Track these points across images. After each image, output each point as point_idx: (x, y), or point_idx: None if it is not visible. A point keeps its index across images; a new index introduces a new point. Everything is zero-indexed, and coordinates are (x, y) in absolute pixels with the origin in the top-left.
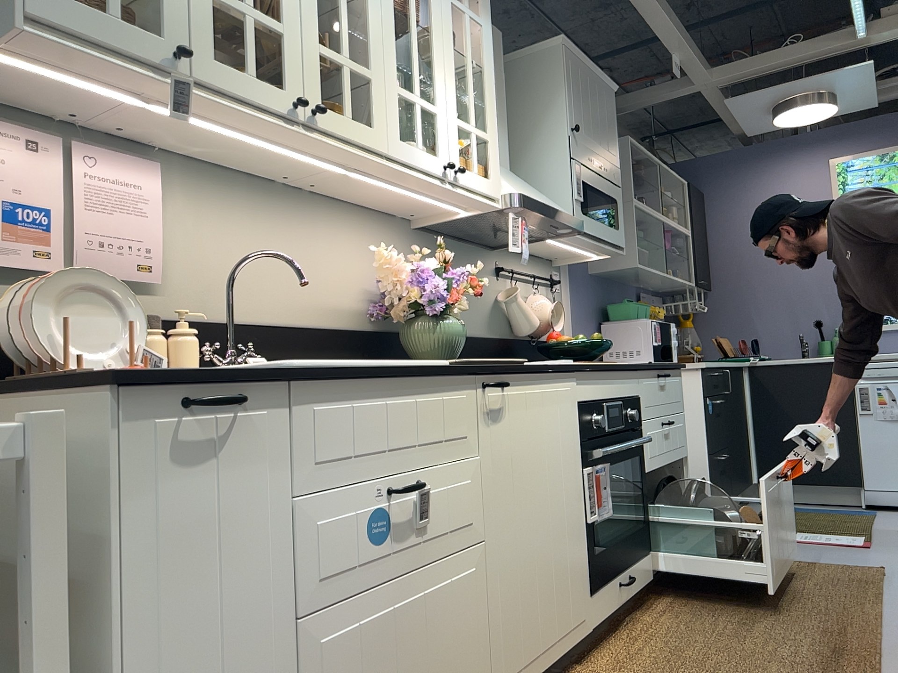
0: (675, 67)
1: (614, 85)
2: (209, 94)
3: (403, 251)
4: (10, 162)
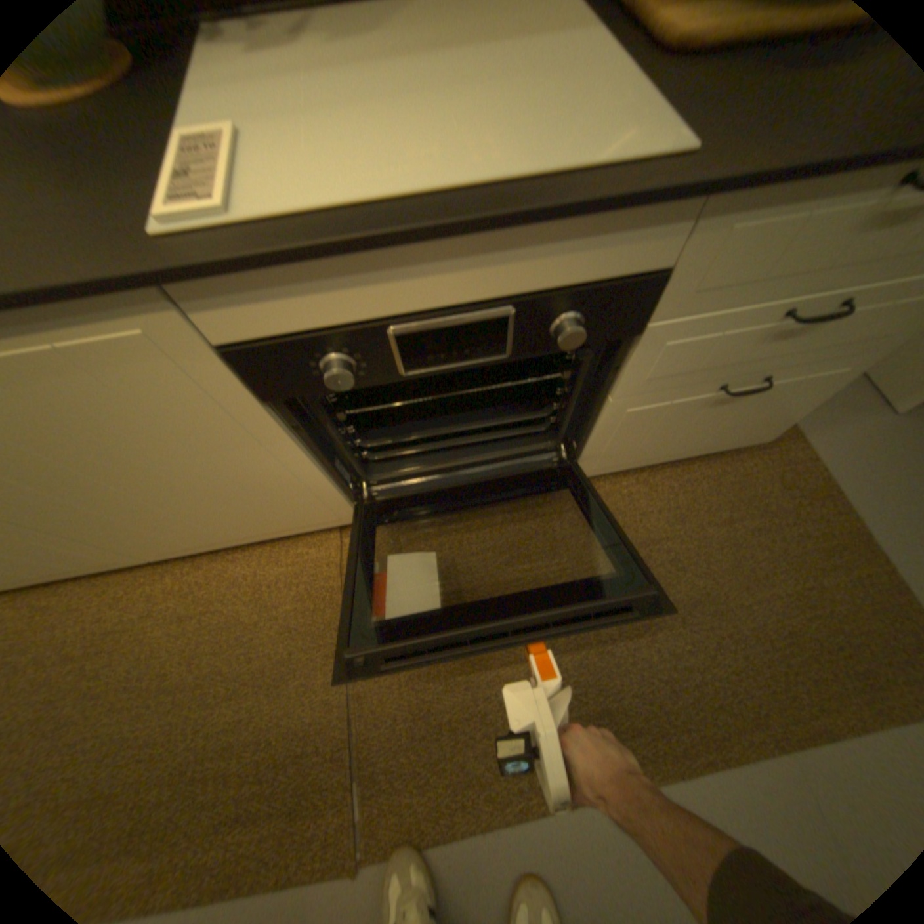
0: None
1: None
2: None
3: None
4: None
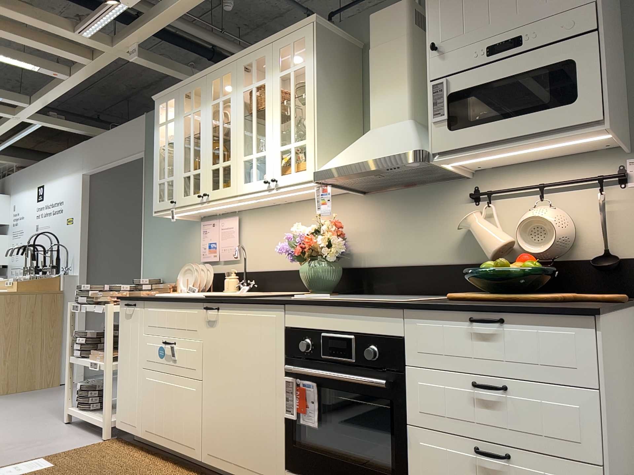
0: None
1: None
2: (182, 208)
3: (354, 213)
4: (209, 231)
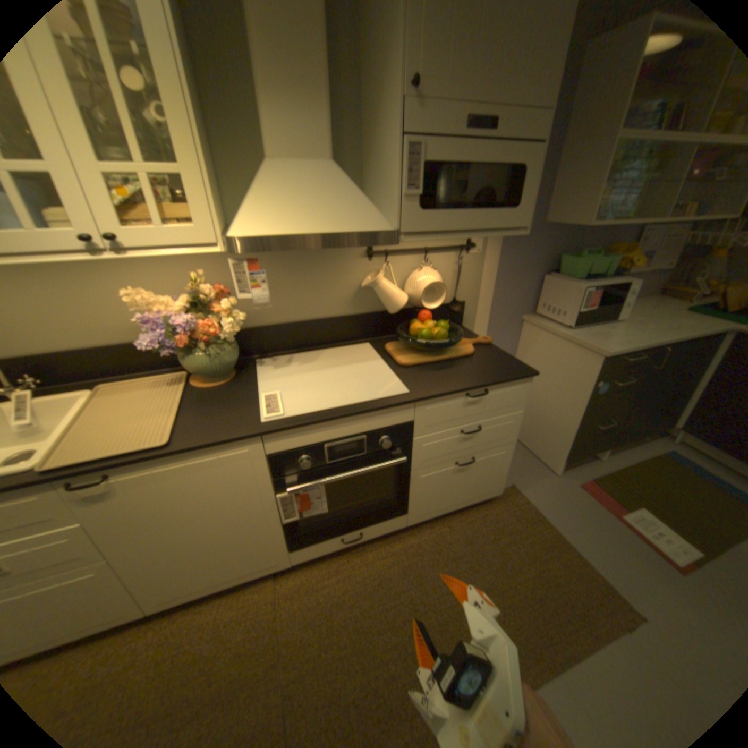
0: None
1: None
2: None
3: (217, 264)
4: None
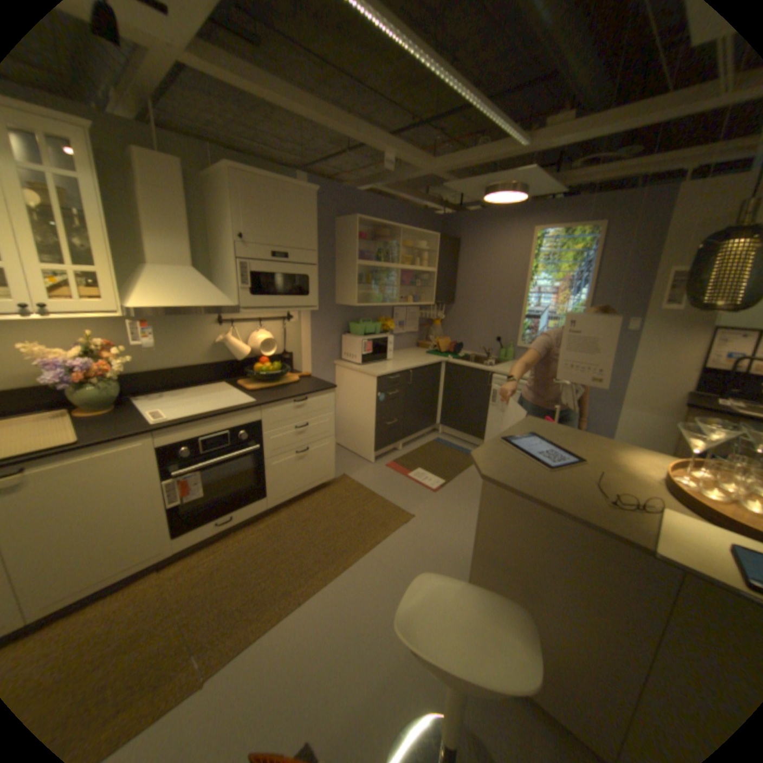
0: (387, 162)
1: (312, 186)
2: None
3: (100, 327)
4: None
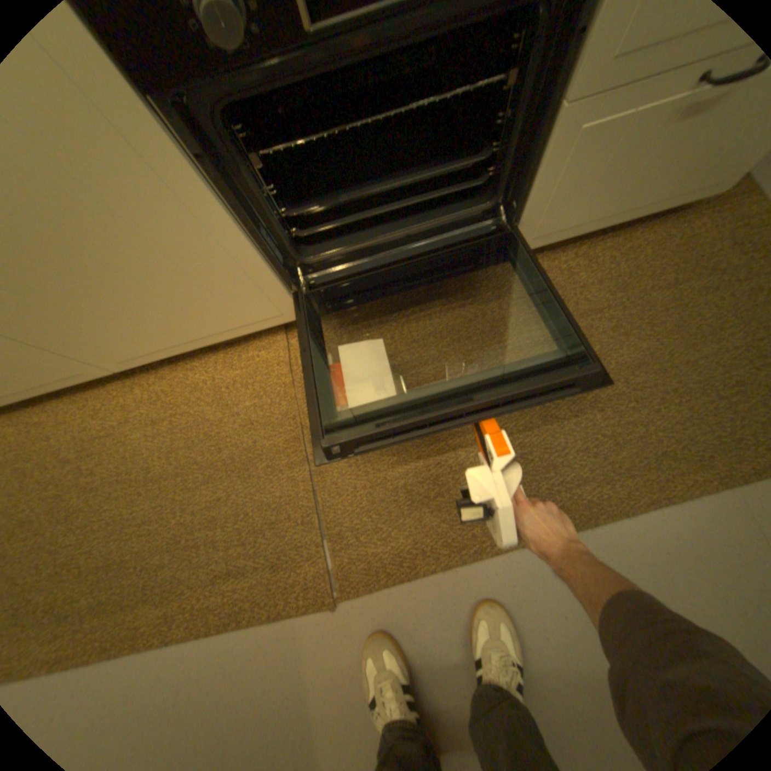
0: None
1: None
2: None
3: None
4: None
